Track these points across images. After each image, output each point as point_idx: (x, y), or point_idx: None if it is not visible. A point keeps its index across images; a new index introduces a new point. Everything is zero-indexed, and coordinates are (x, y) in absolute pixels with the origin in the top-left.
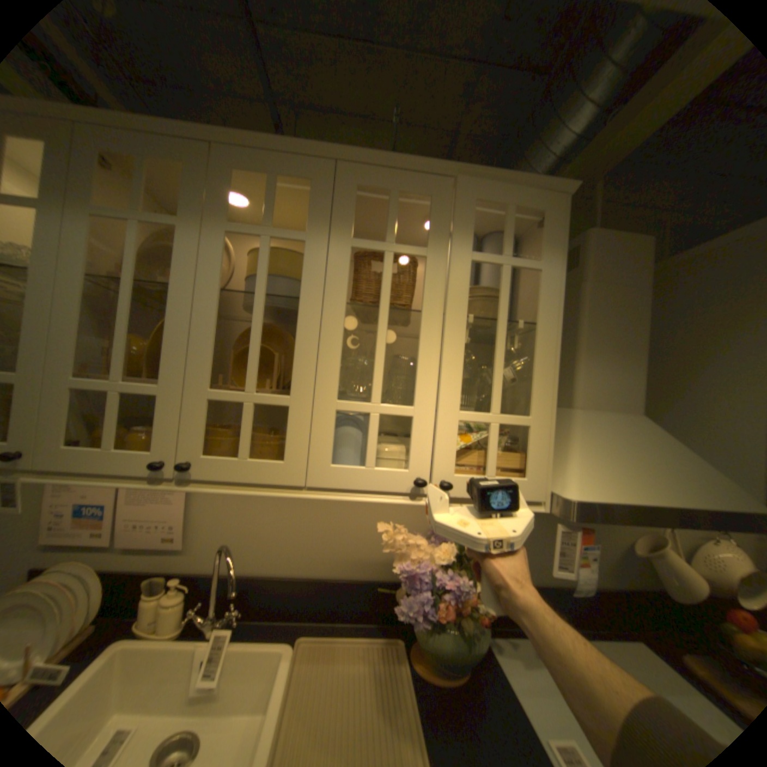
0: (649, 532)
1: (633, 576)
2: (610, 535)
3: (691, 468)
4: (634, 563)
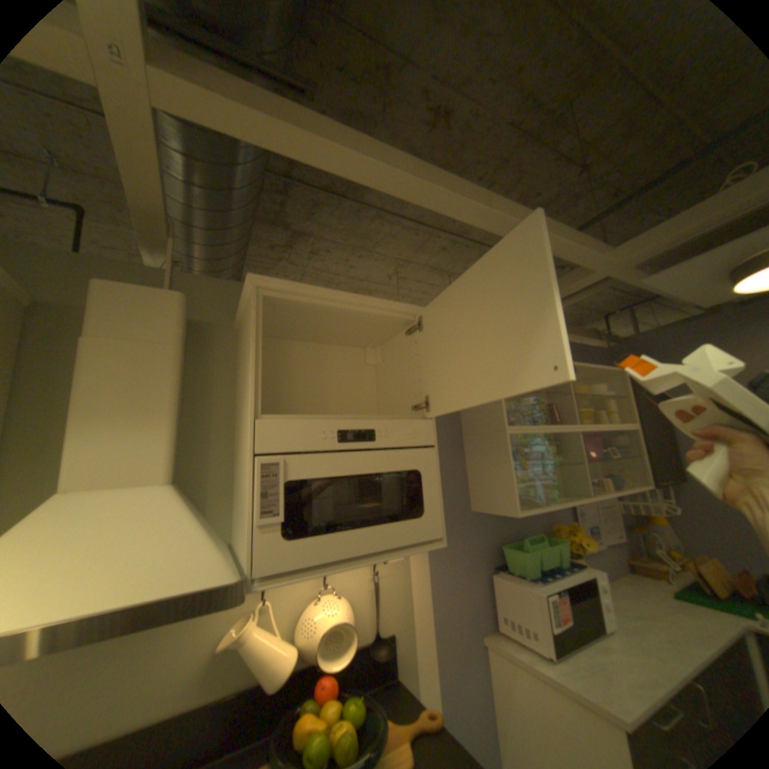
0: (247, 612)
1: (228, 675)
2: (192, 633)
3: (164, 546)
4: (228, 657)
